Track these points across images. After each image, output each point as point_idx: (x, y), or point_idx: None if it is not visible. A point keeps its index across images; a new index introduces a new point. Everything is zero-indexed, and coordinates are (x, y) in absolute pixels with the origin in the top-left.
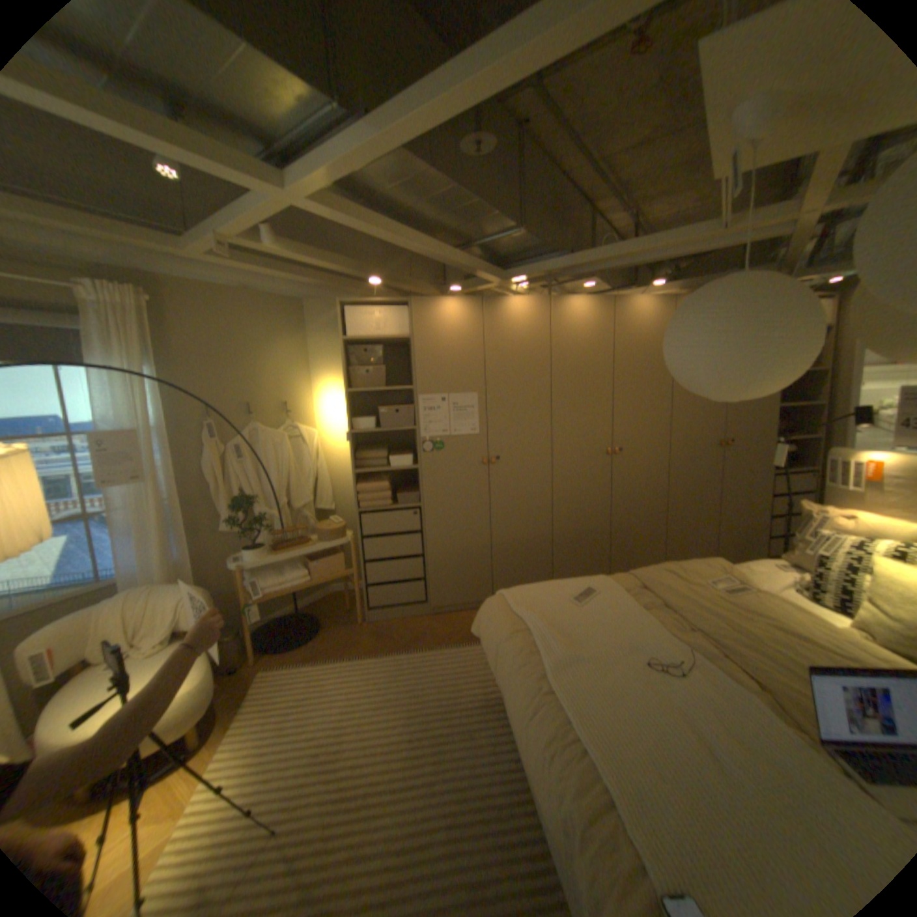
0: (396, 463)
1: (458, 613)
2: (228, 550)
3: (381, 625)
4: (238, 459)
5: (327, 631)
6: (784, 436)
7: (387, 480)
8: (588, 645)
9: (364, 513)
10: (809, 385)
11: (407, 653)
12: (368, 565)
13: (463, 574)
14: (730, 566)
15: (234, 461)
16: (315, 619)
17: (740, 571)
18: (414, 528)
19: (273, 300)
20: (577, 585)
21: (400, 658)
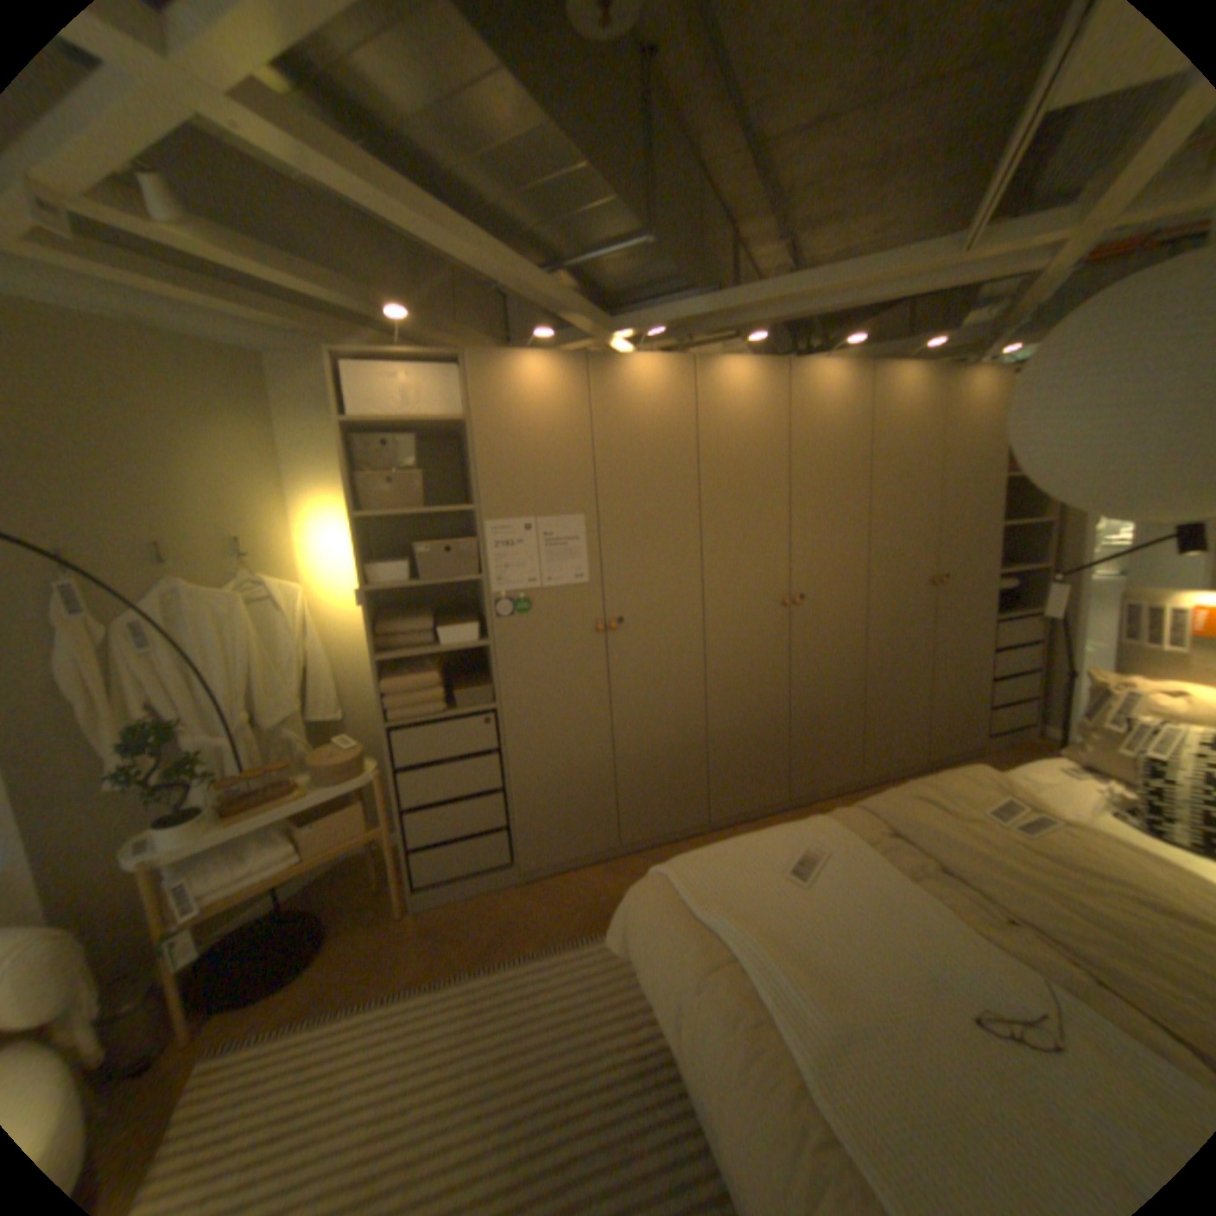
0: (450, 638)
1: (567, 874)
2: (130, 821)
3: (437, 914)
4: (141, 649)
5: (340, 939)
6: (1005, 567)
7: (436, 667)
8: (854, 983)
9: (398, 729)
10: (1032, 496)
11: (489, 971)
12: (409, 815)
13: (572, 811)
14: (1005, 780)
15: (131, 652)
16: (316, 918)
17: (1021, 786)
18: (487, 745)
19: (200, 349)
20: (788, 840)
21: (476, 984)
